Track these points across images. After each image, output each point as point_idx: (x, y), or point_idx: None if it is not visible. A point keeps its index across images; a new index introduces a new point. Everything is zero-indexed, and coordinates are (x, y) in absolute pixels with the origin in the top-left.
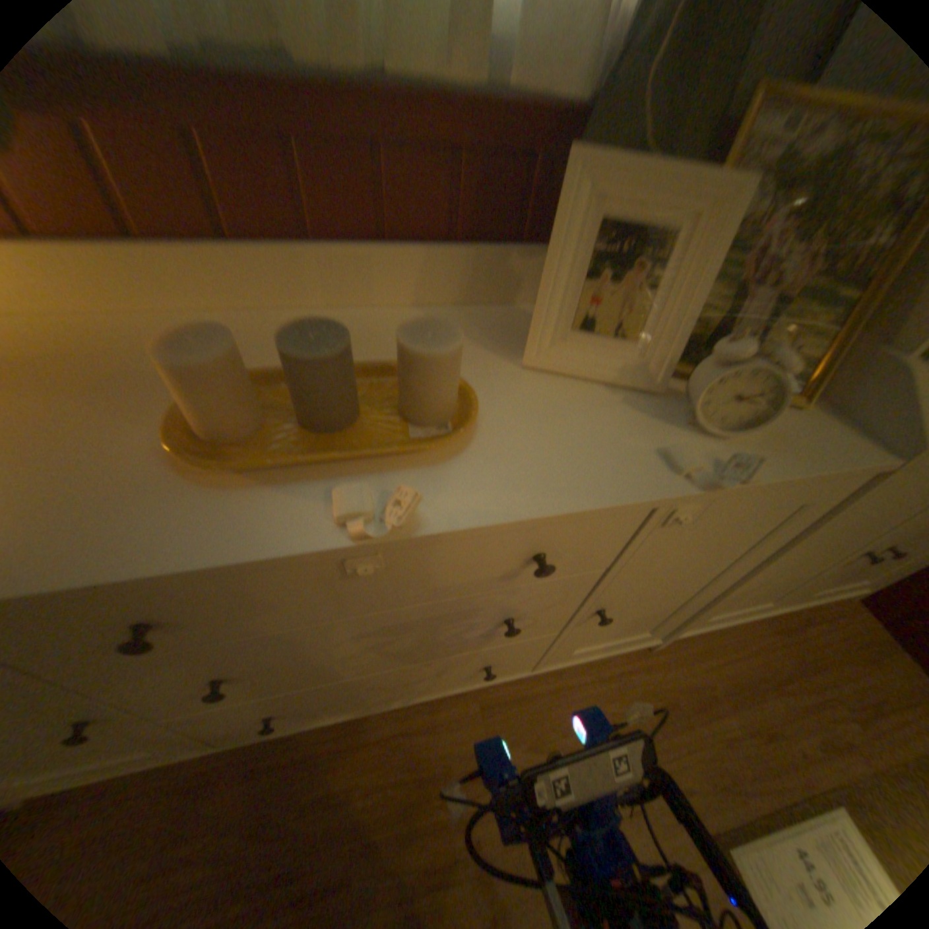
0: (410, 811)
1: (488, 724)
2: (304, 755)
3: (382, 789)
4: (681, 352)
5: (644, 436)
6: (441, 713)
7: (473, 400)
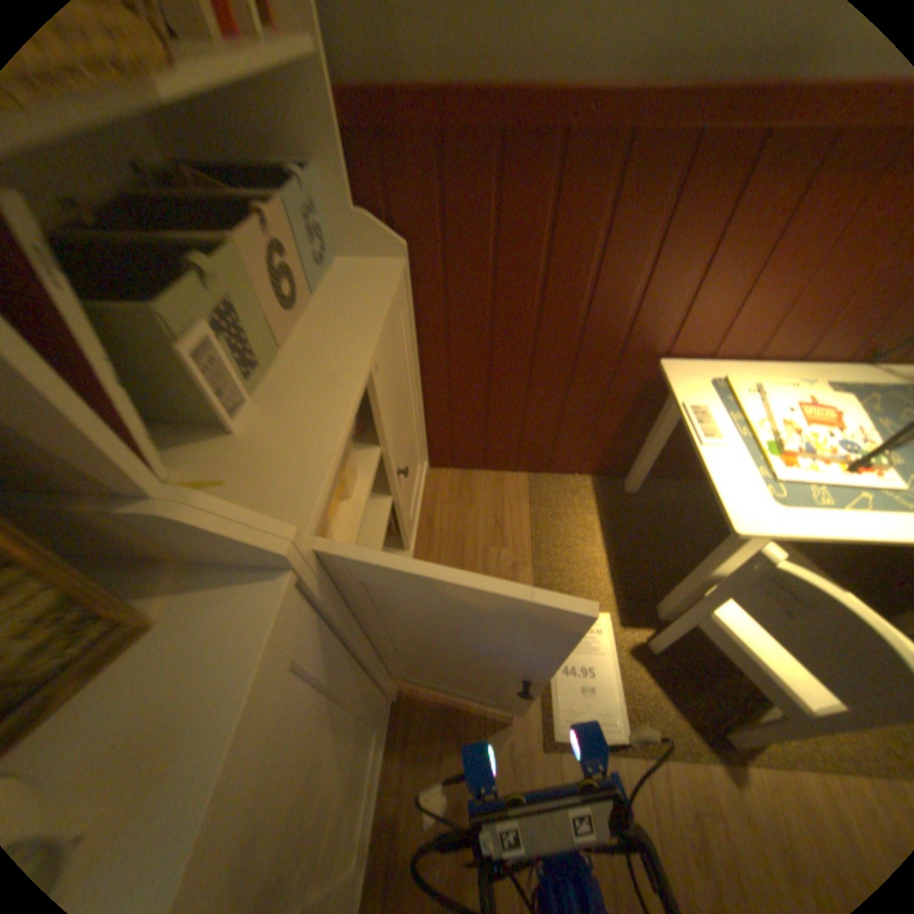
0: None
1: None
2: None
3: None
4: None
5: None
6: None
7: None
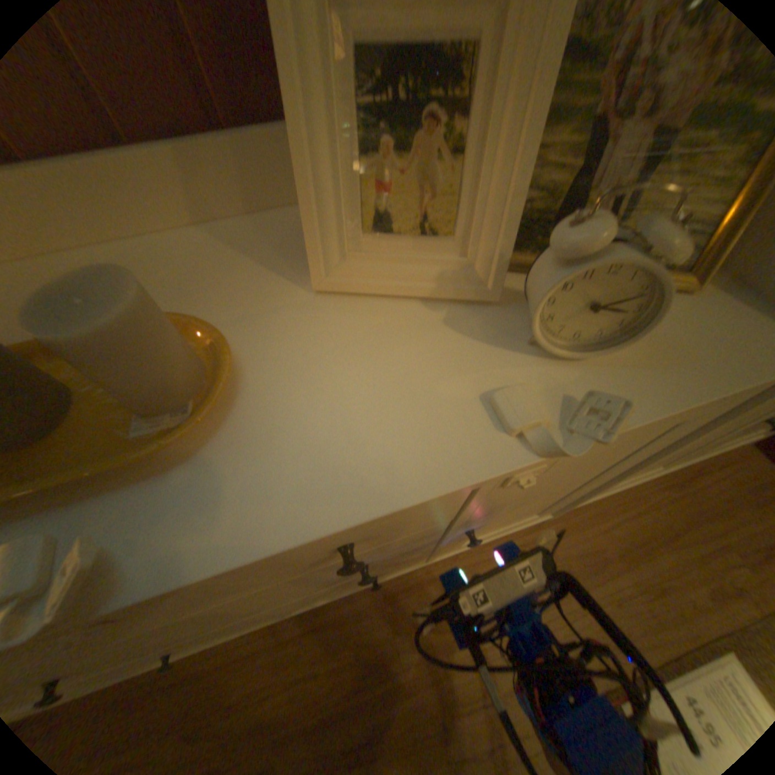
0: (323, 700)
1: (391, 611)
2: (224, 660)
3: (296, 683)
4: (514, 242)
5: (468, 372)
6: (346, 606)
7: (224, 360)
